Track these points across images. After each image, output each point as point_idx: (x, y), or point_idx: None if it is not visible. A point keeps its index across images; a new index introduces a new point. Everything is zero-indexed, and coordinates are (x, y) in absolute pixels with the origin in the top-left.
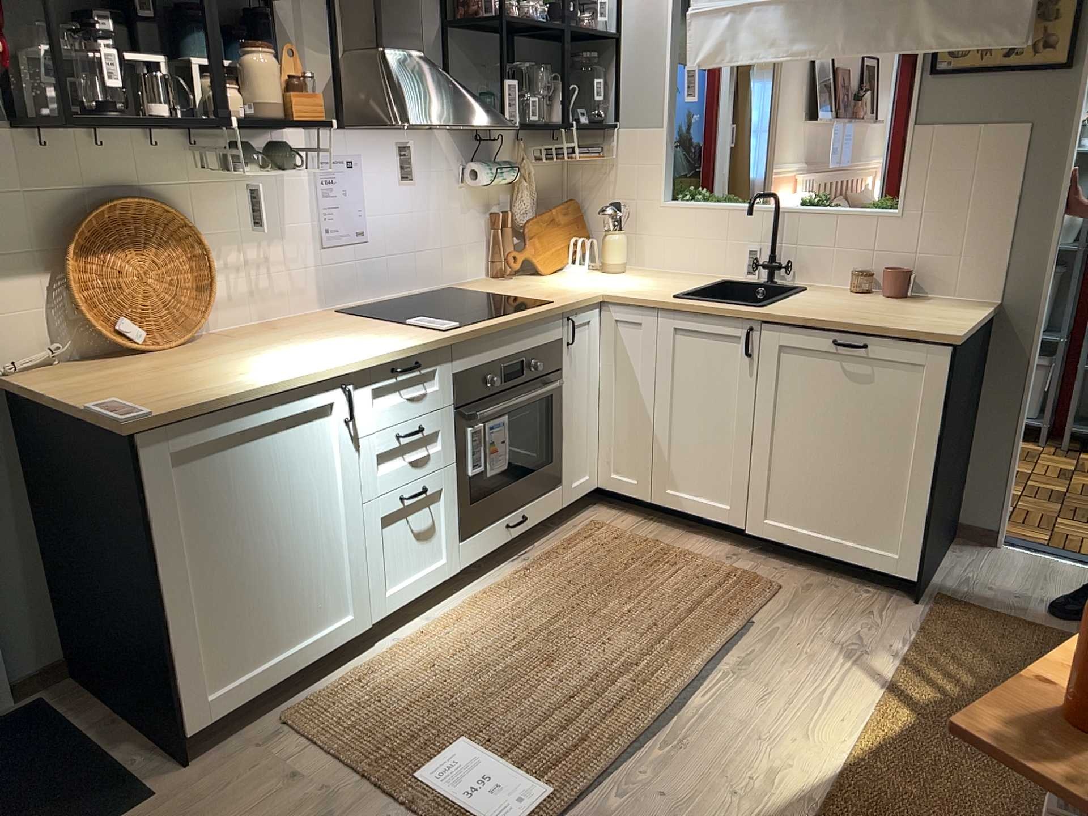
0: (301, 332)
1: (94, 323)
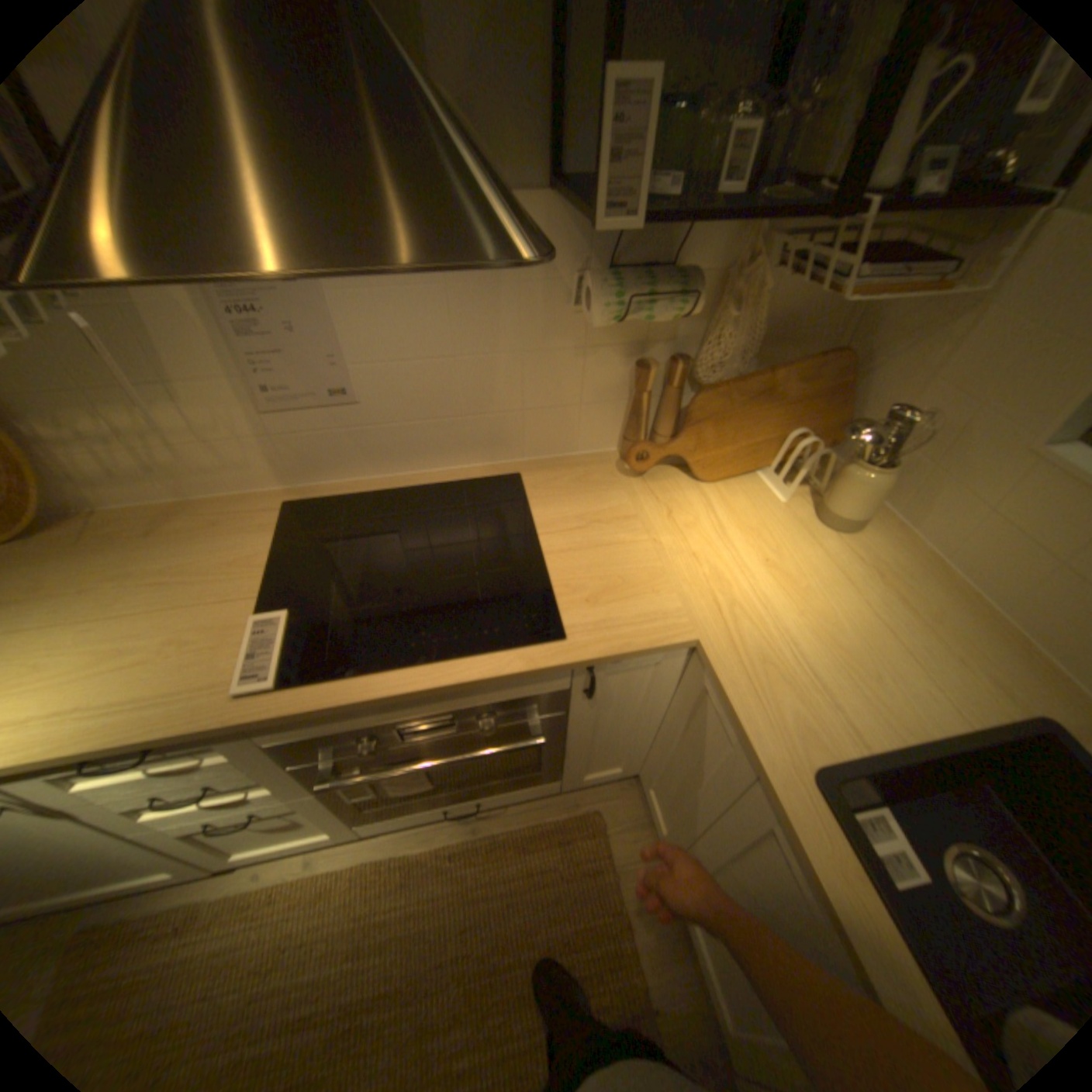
0: (149, 561)
1: None
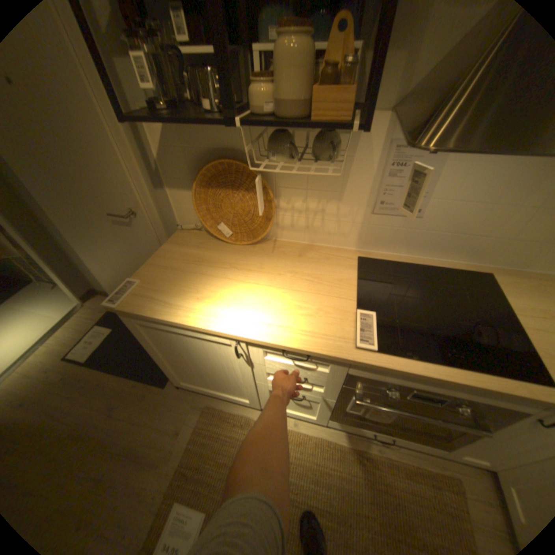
0: (303, 268)
1: (202, 222)
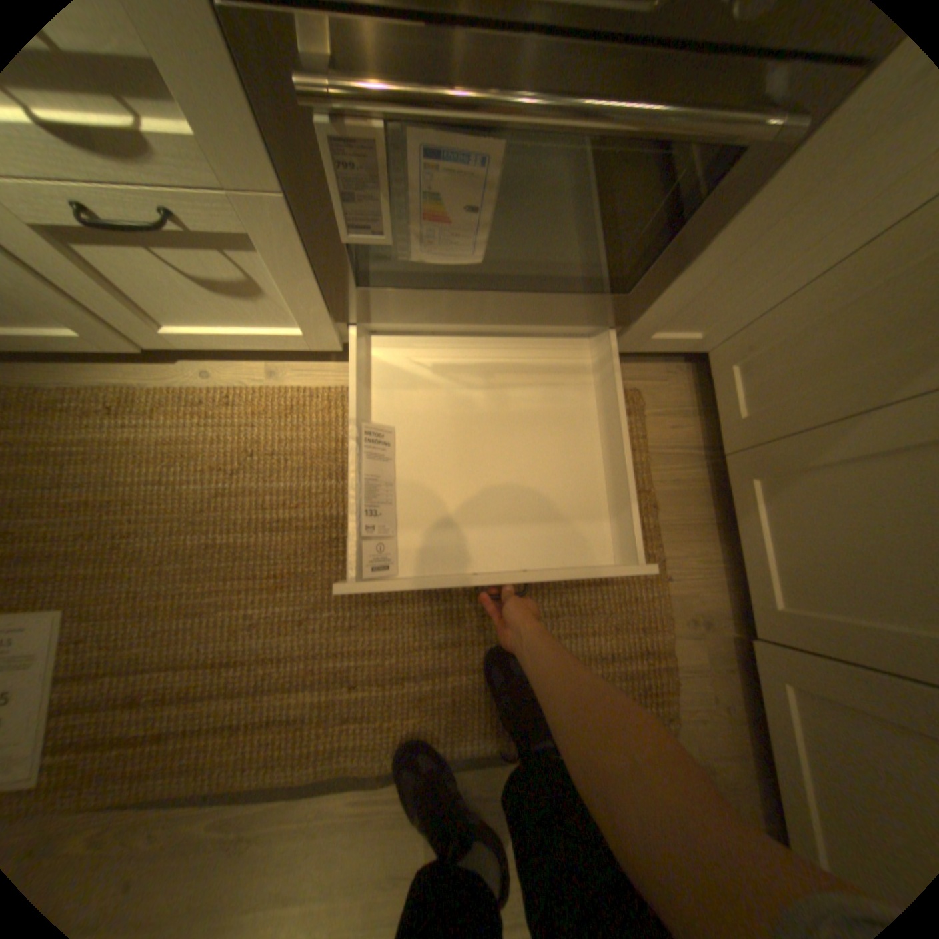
0: None
1: None
